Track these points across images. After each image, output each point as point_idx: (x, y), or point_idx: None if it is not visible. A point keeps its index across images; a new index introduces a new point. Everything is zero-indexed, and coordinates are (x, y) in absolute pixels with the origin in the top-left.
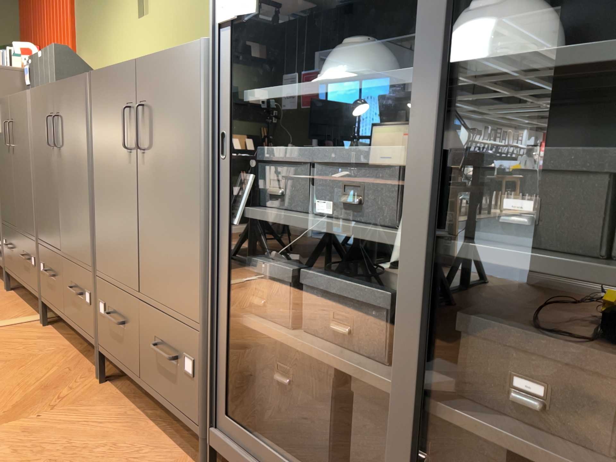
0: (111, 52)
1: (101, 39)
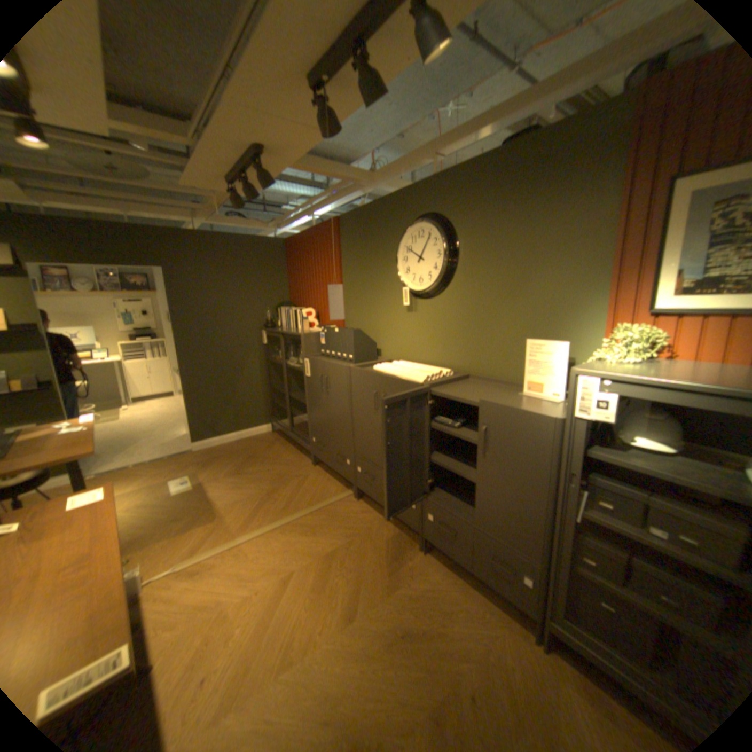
0: (379, 325)
1: (369, 314)
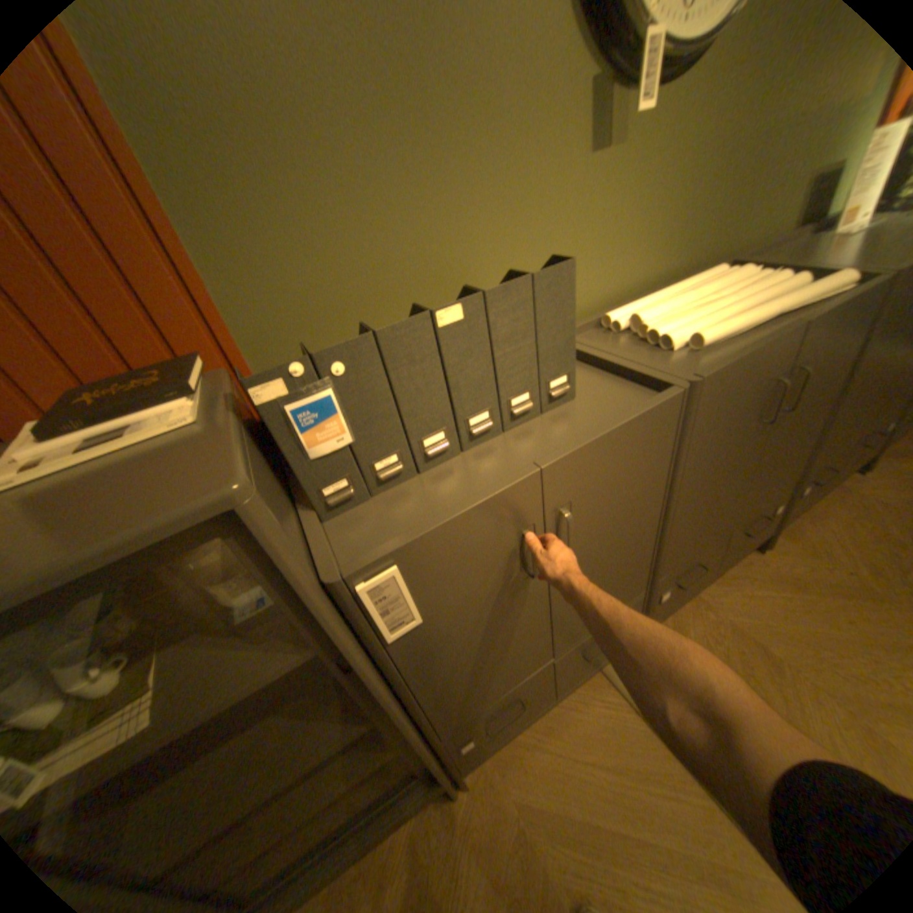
0: (475, 241)
1: (406, 210)
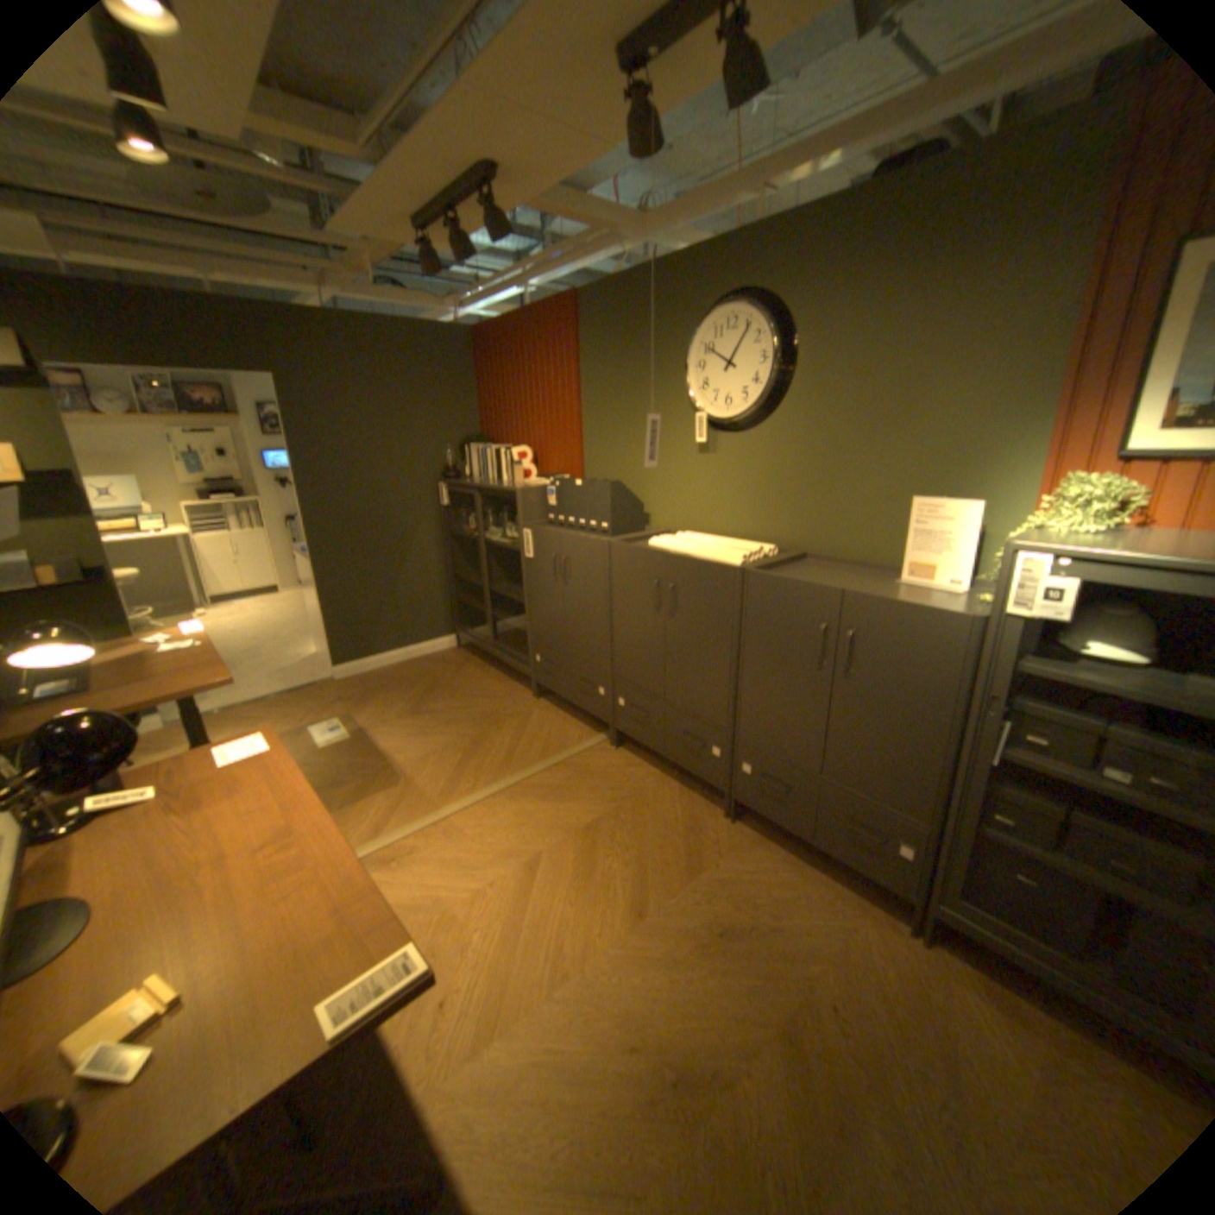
0: (648, 474)
1: (629, 456)
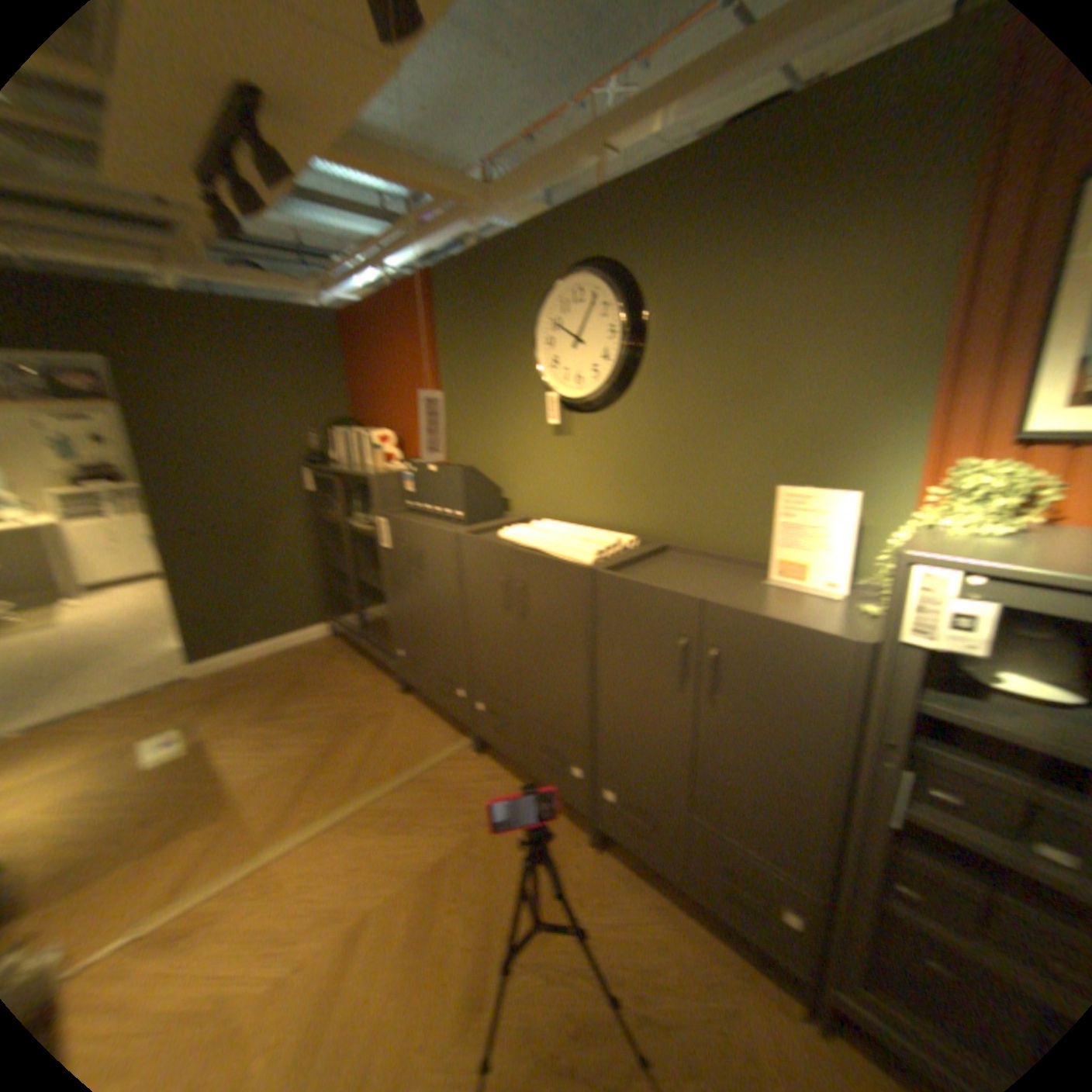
0: (505, 457)
1: (485, 438)
